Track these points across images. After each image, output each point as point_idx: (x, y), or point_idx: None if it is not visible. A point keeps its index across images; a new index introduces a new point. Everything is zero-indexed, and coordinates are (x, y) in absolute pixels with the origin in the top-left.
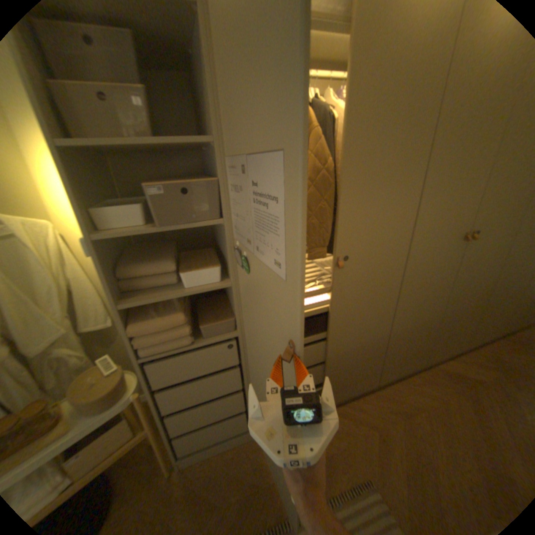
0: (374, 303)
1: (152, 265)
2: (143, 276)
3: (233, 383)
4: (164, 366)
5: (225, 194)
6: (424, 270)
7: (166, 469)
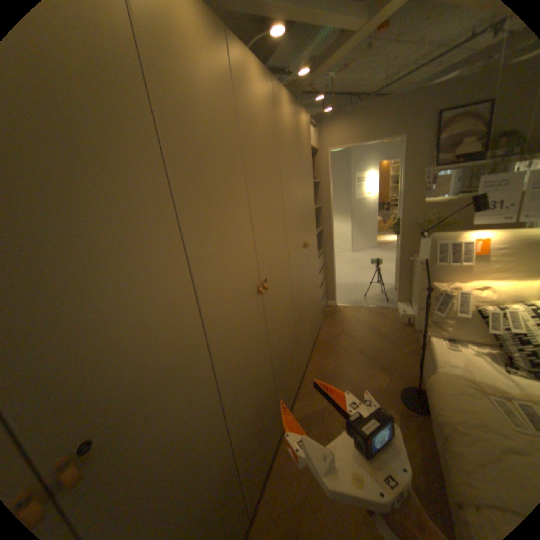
0: (193, 444)
1: None
2: None
3: None
4: None
5: None
6: (237, 348)
7: None
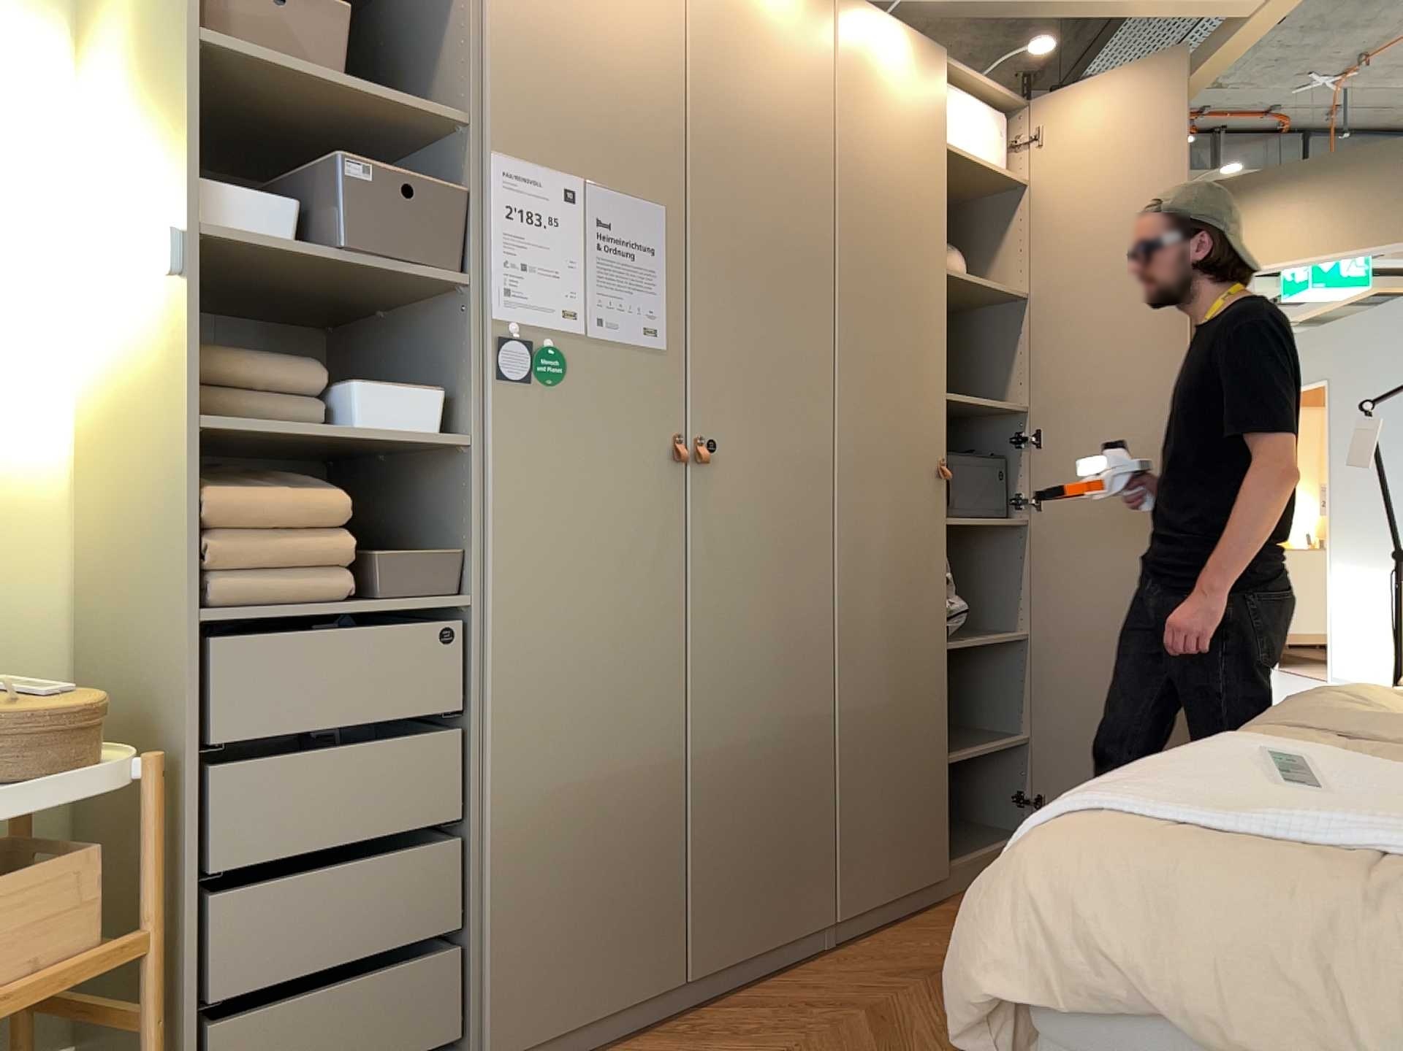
0: (787, 594)
1: (271, 361)
2: (239, 387)
3: (436, 788)
4: (262, 658)
5: (479, 223)
6: (879, 529)
7: None
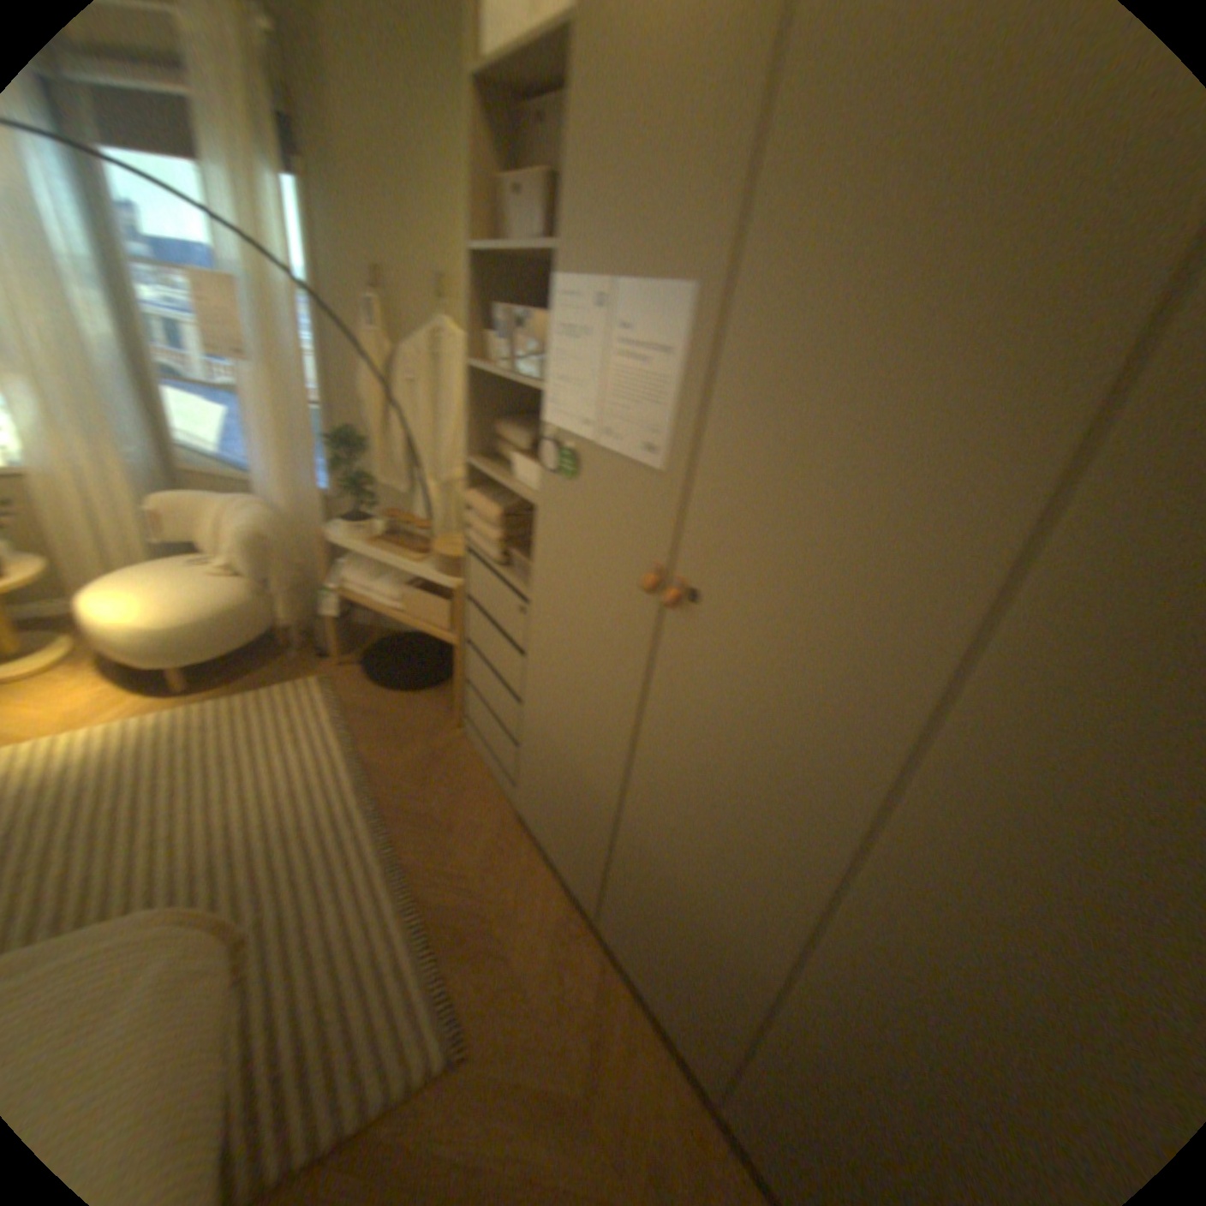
0: (748, 817)
1: (514, 433)
2: (509, 445)
3: (514, 679)
4: (476, 572)
5: (549, 343)
6: (999, 940)
7: (456, 716)
